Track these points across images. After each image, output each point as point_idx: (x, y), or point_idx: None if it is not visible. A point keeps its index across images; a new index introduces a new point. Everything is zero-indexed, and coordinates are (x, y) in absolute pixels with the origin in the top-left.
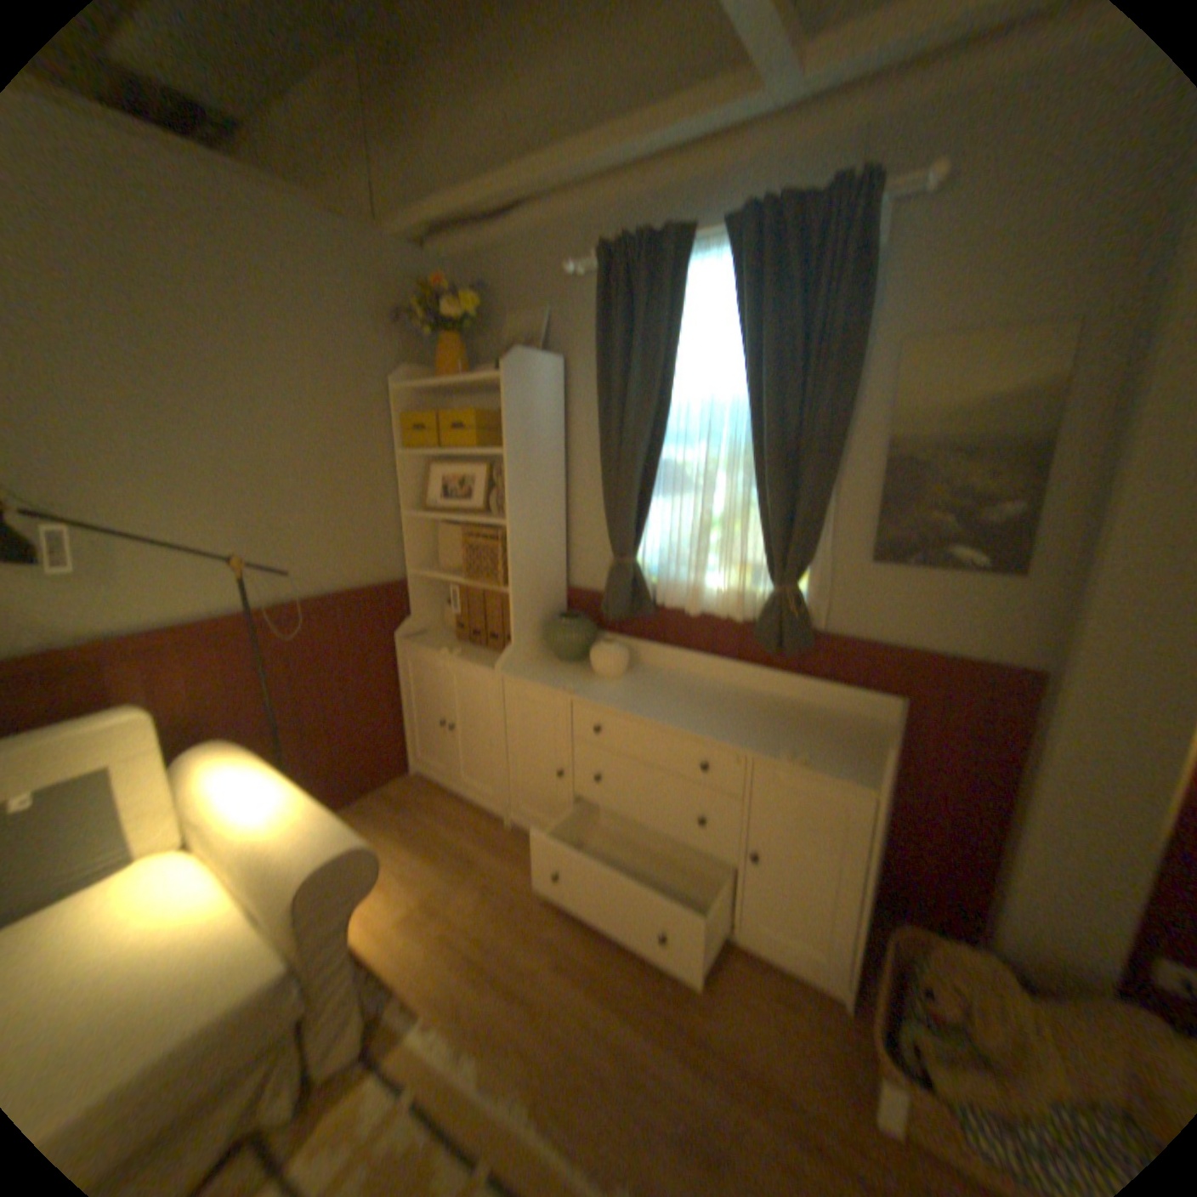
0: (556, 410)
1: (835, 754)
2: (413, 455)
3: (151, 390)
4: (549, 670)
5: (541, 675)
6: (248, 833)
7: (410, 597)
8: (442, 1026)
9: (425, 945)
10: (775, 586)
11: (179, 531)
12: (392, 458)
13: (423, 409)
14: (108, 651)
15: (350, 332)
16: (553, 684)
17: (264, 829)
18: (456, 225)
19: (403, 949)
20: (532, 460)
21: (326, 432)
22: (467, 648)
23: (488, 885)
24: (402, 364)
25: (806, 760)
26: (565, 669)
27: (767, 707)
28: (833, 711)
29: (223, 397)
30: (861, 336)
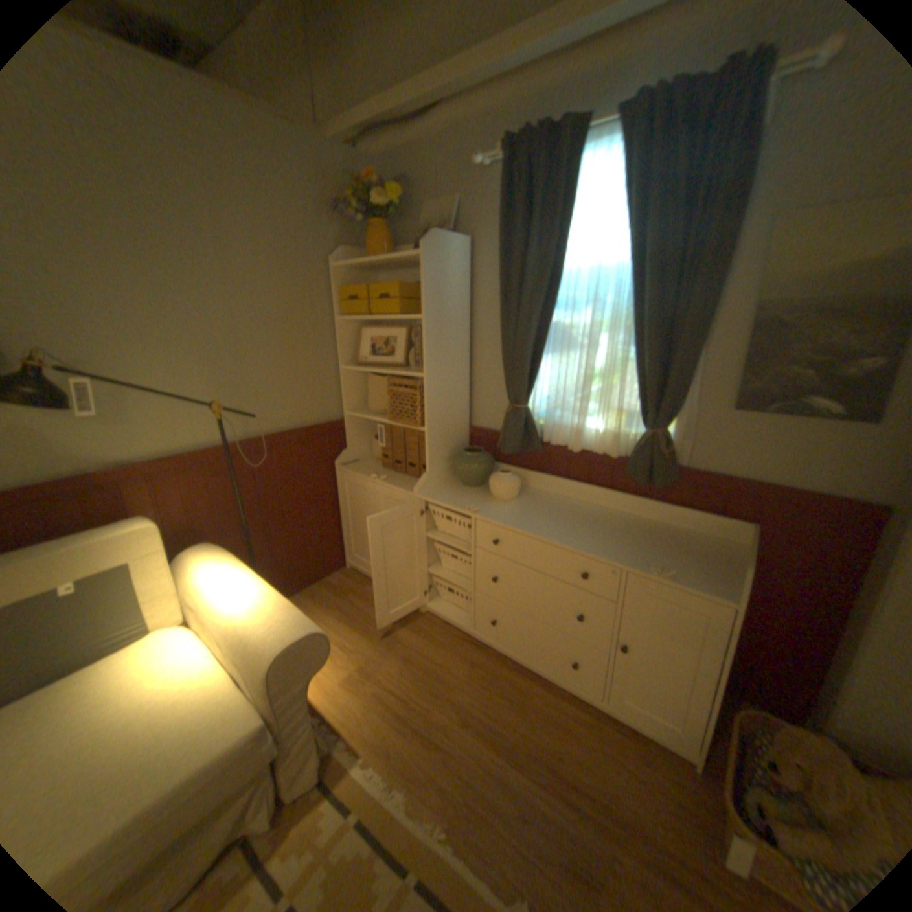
0: (463, 281)
1: (697, 568)
2: (348, 320)
3: (147, 269)
4: (456, 492)
5: (450, 495)
6: (232, 615)
7: (346, 432)
8: (378, 762)
9: (363, 699)
10: (647, 428)
11: (173, 381)
12: (332, 322)
13: (355, 282)
14: (125, 474)
15: (298, 219)
16: (460, 504)
17: (244, 613)
18: (381, 125)
19: (347, 701)
20: (444, 323)
21: (281, 302)
22: (390, 473)
23: (409, 655)
24: (338, 245)
25: (673, 573)
26: (469, 491)
27: (635, 526)
28: (691, 531)
29: (202, 274)
30: (740, 209)
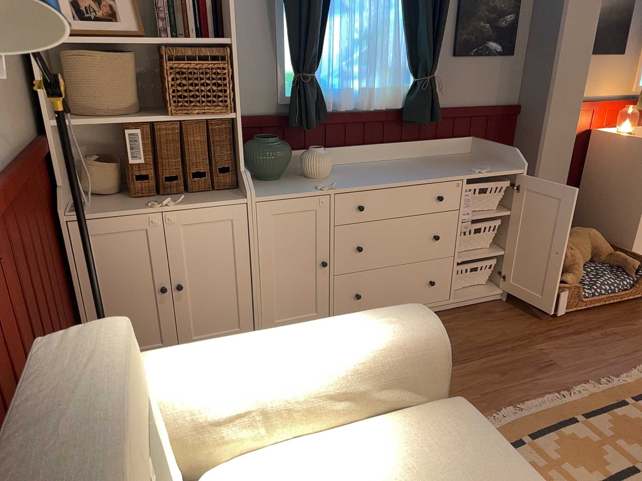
0: None
1: (482, 165)
2: None
3: None
4: (275, 186)
5: (278, 189)
6: (336, 350)
7: (51, 159)
8: None
9: None
10: (418, 78)
11: None
12: None
13: None
14: None
15: None
16: (304, 189)
17: (345, 339)
18: None
19: None
20: None
21: None
22: (160, 199)
23: None
24: None
25: (488, 167)
26: (282, 182)
27: (419, 162)
28: (441, 155)
29: None
30: None
